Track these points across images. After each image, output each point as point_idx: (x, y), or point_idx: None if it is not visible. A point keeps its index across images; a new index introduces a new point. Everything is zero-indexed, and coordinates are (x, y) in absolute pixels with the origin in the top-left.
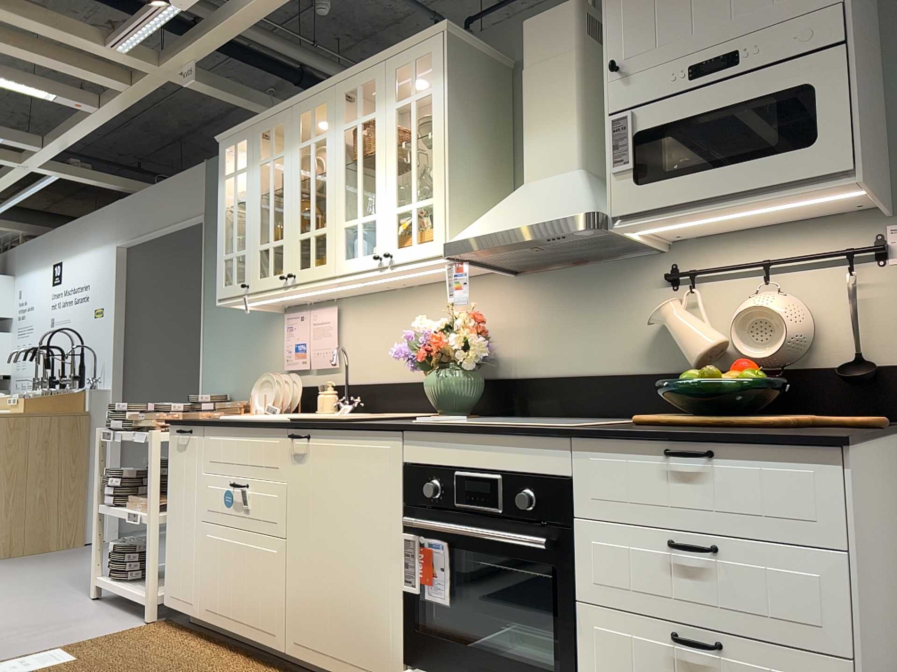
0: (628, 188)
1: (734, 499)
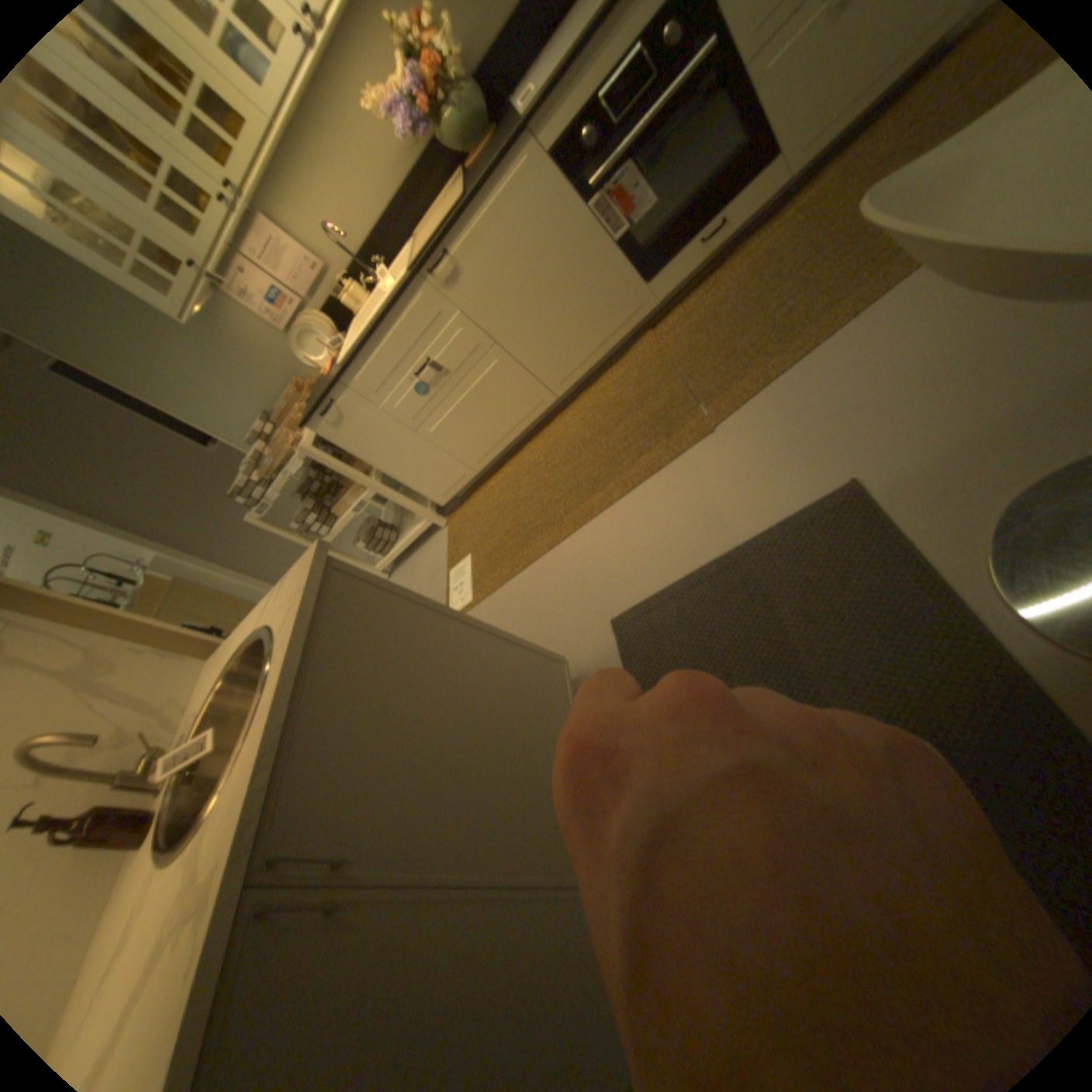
0: None
1: None
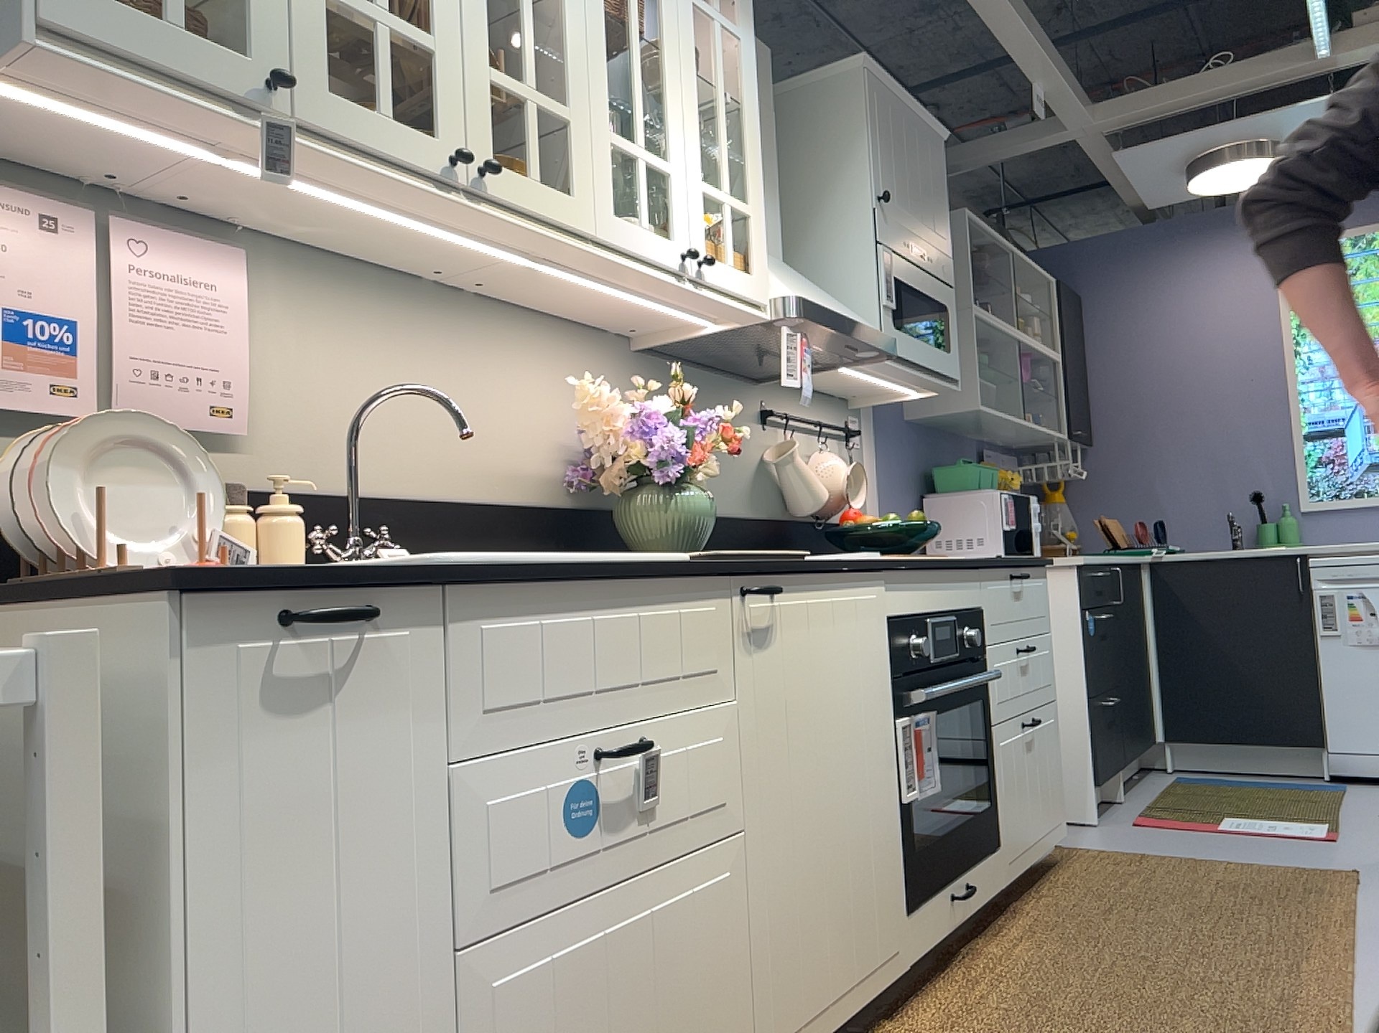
0: (894, 328)
1: (1031, 608)
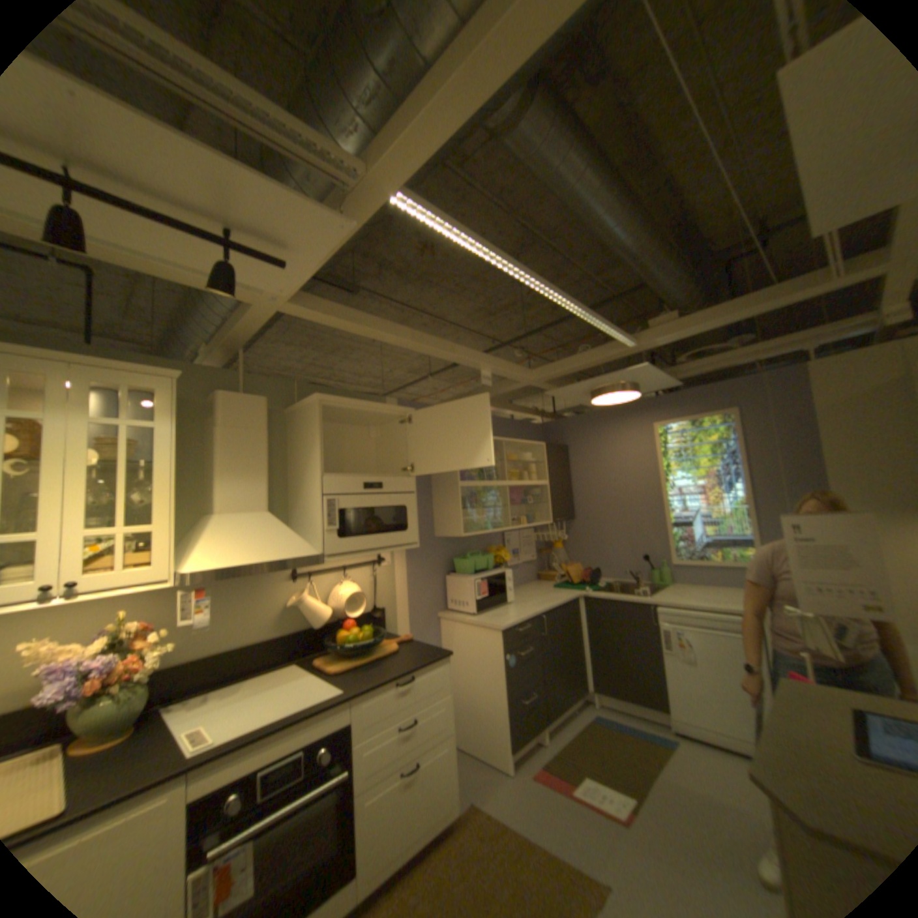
0: (334, 539)
1: (420, 693)
